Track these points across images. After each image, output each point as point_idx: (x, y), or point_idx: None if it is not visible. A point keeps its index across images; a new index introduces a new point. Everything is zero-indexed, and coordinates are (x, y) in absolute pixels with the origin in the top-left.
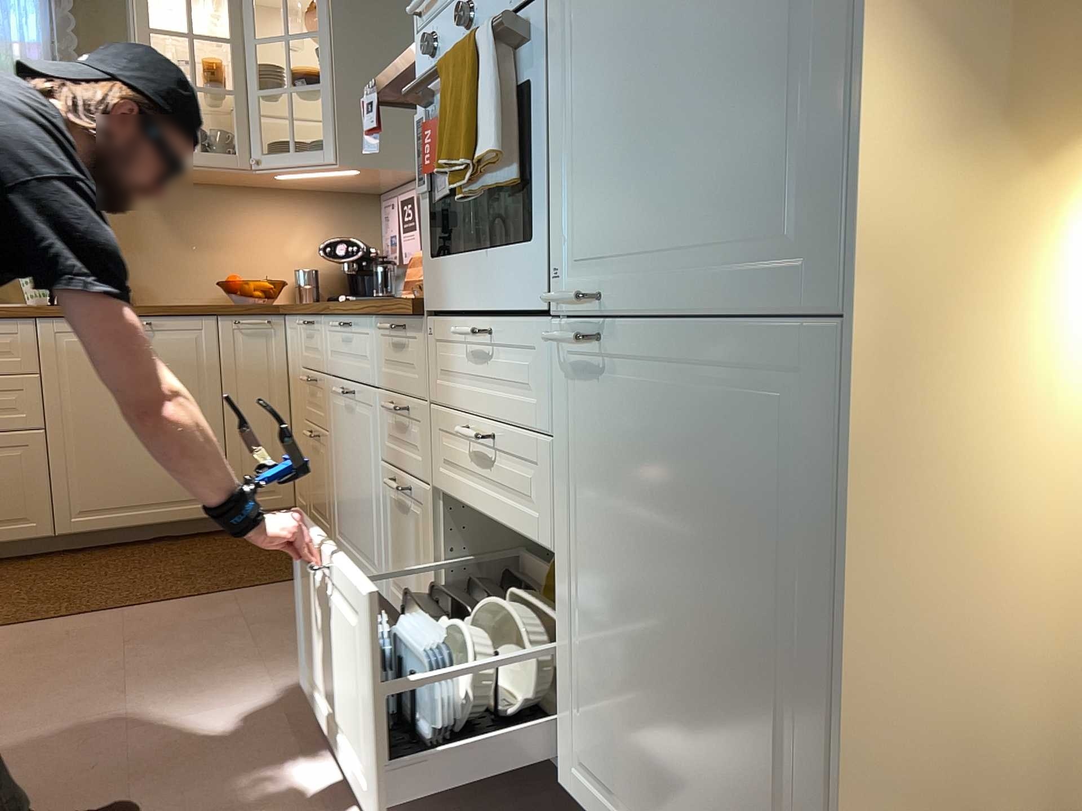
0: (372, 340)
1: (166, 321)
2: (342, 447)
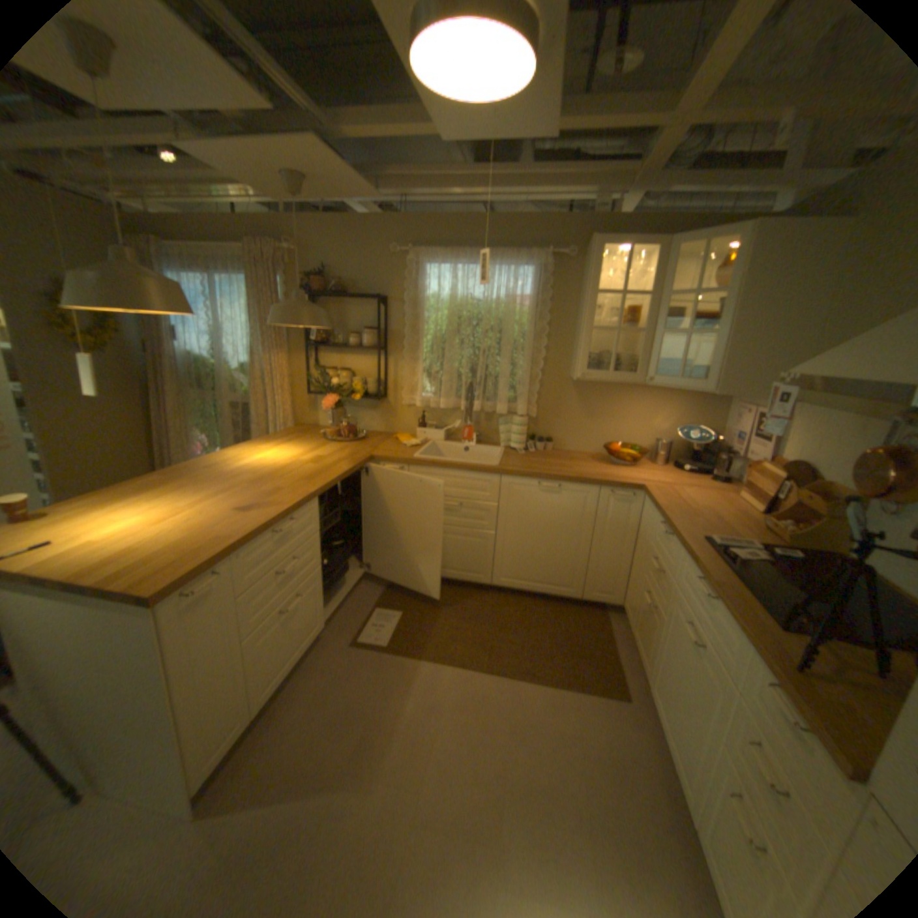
0: (745, 654)
1: (569, 485)
2: (679, 656)
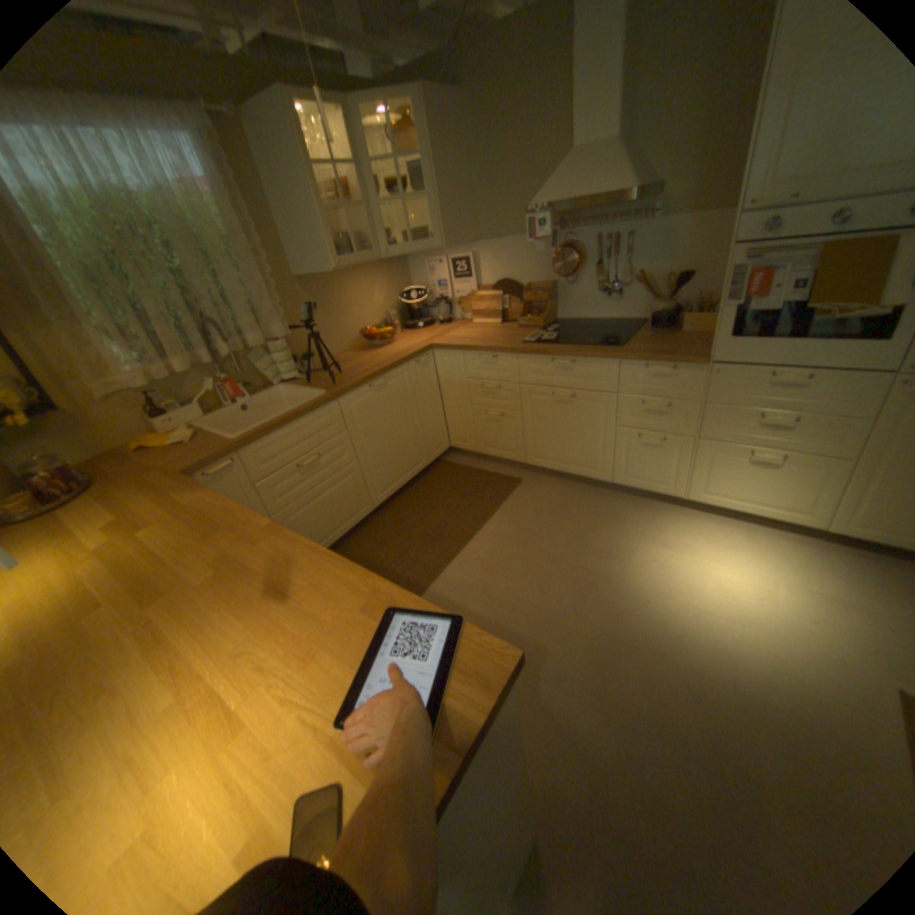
0: (611, 371)
1: (389, 374)
2: (548, 419)
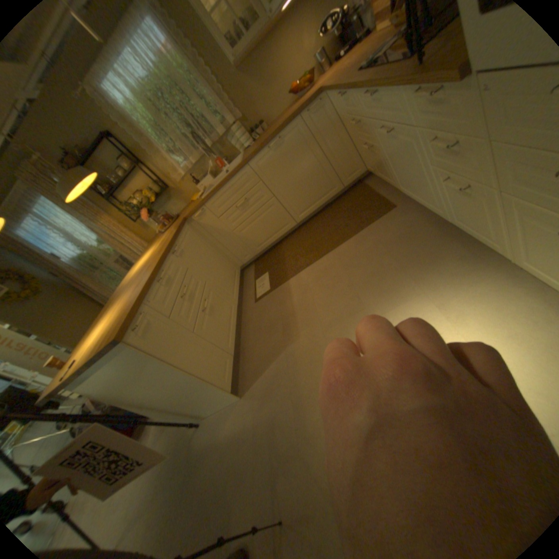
0: (402, 97)
1: (284, 130)
2: (393, 152)
